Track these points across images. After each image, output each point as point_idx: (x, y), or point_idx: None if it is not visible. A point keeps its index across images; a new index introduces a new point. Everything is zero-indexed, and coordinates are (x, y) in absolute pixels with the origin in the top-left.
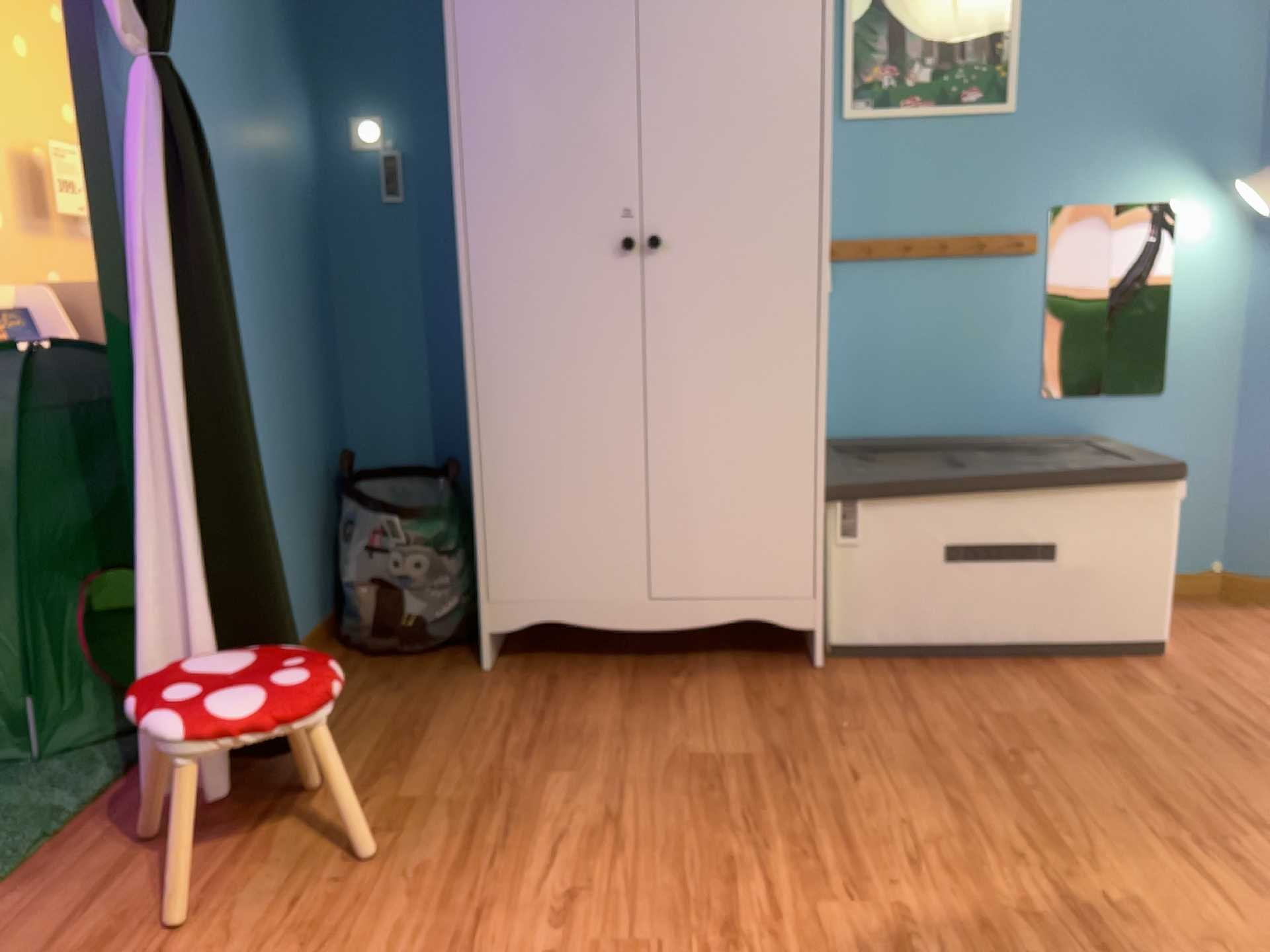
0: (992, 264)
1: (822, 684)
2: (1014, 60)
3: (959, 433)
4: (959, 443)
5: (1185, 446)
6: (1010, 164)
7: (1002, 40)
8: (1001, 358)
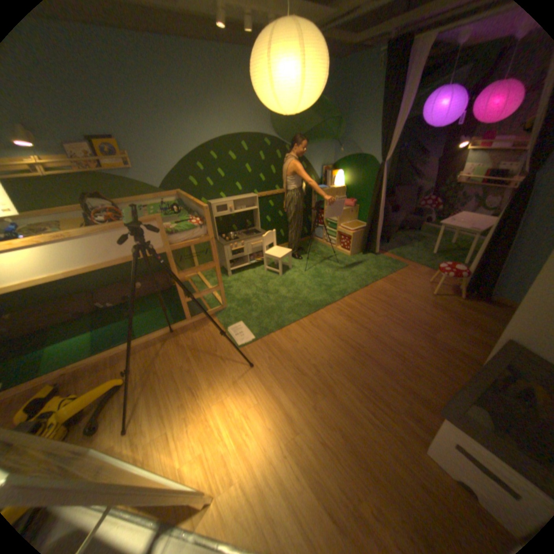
0: None
1: (465, 370)
2: None
3: None
4: None
5: None
6: None
7: None
8: None
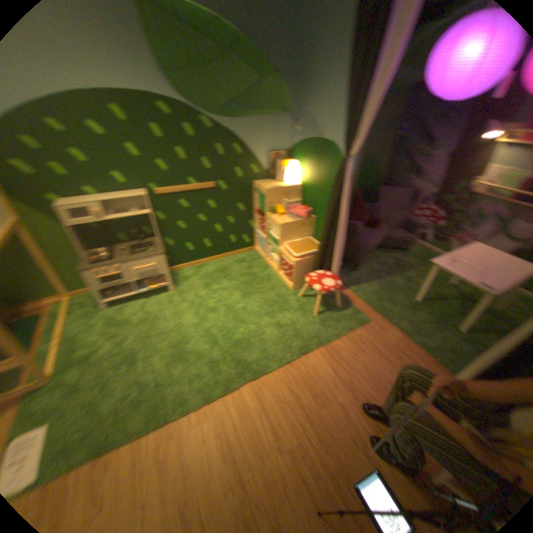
0: None
1: None
2: None
3: None
4: None
5: None
6: None
7: None
8: None
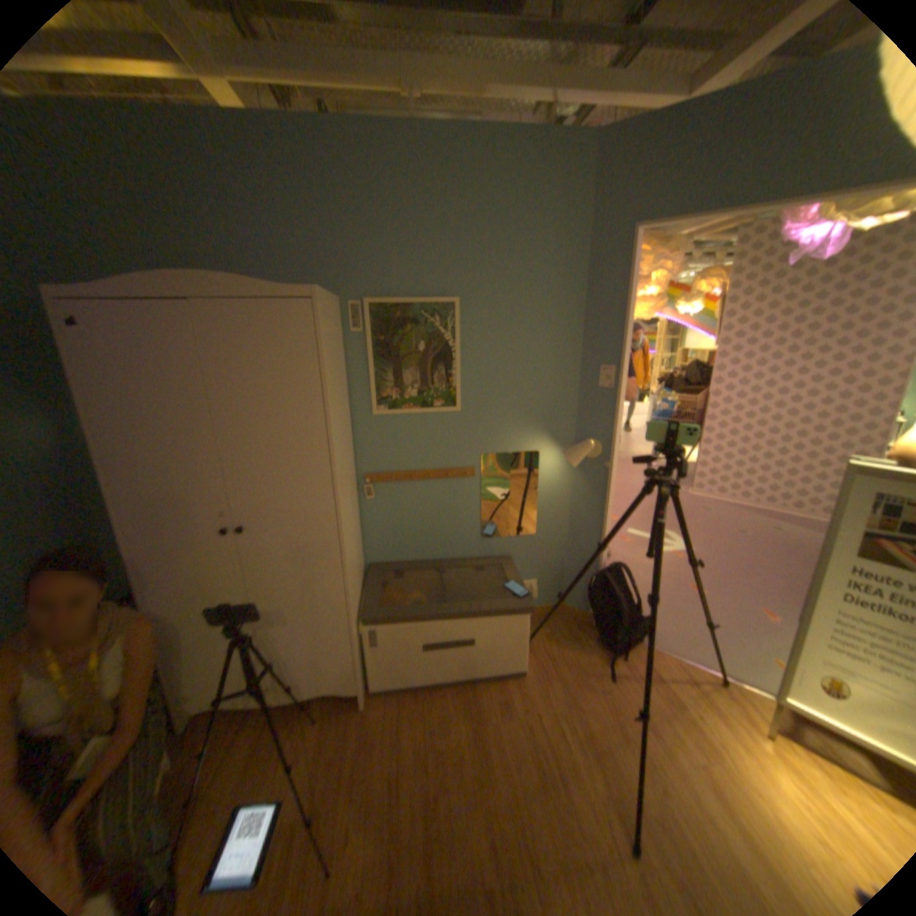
0: (453, 482)
1: (358, 728)
2: (457, 387)
3: (442, 557)
4: (442, 561)
5: (544, 555)
6: (459, 436)
7: (451, 377)
8: (460, 523)
